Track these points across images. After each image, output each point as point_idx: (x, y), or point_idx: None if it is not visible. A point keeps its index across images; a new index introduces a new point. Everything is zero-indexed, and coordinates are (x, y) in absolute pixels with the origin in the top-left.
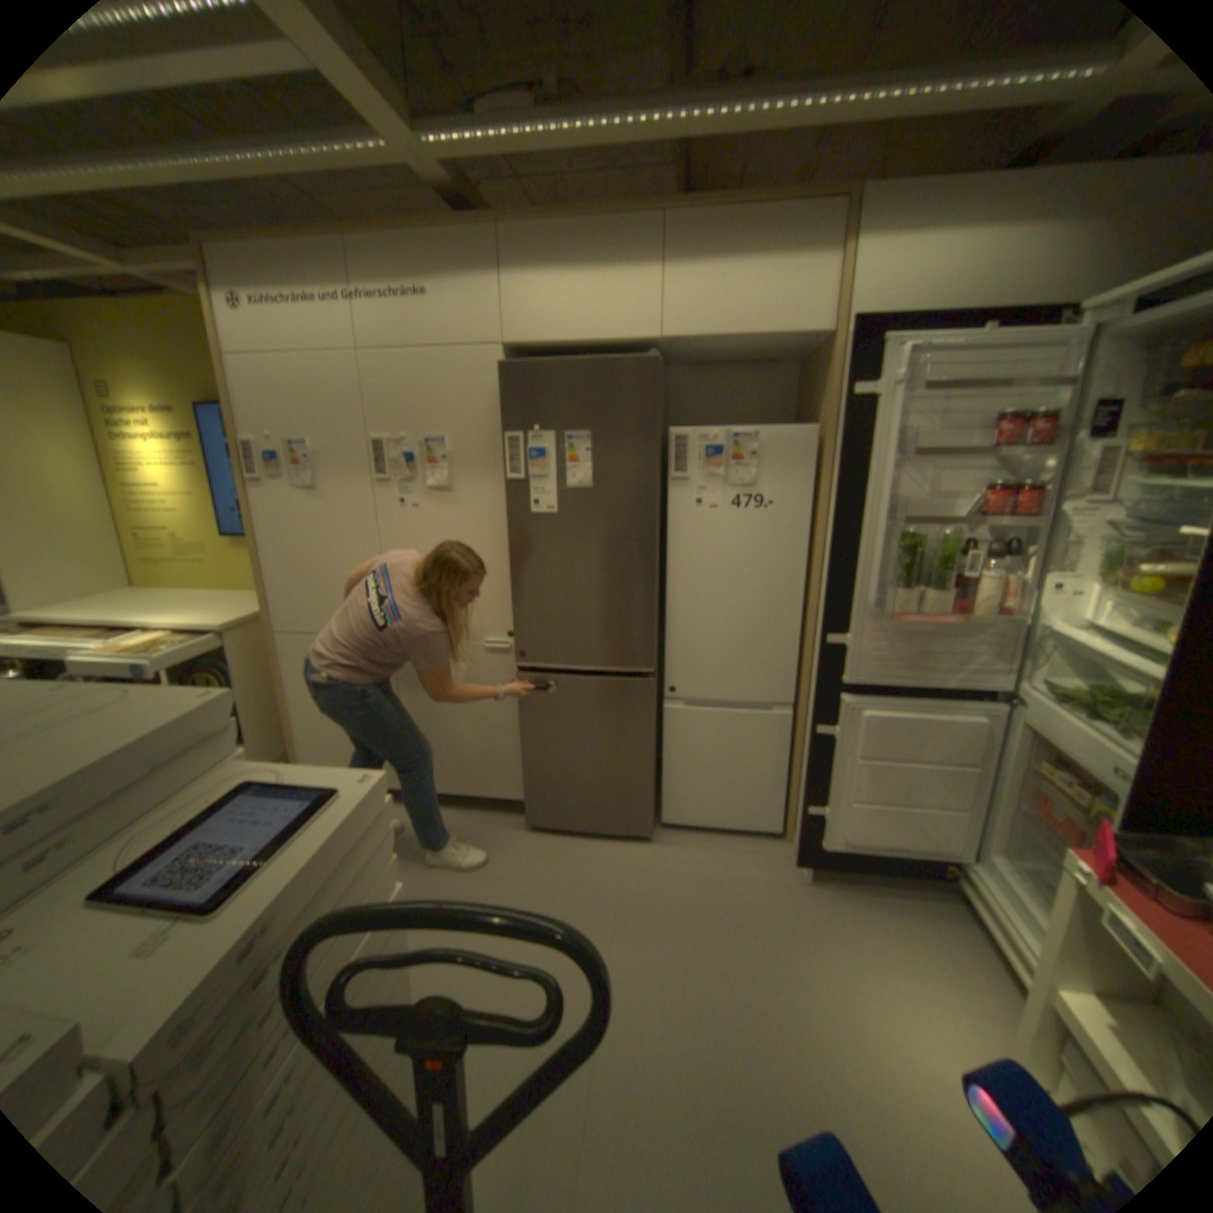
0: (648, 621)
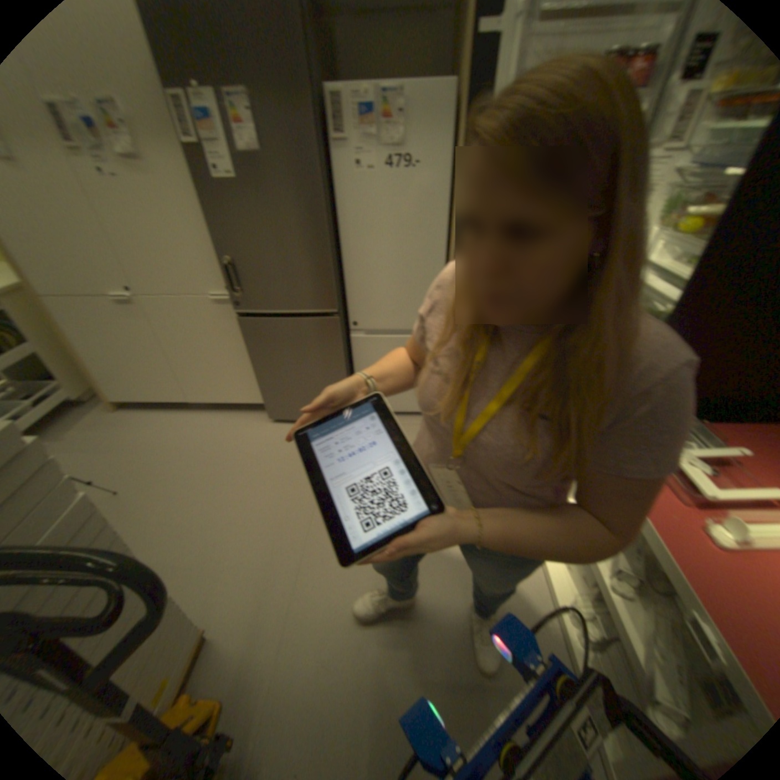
0: (328, 273)
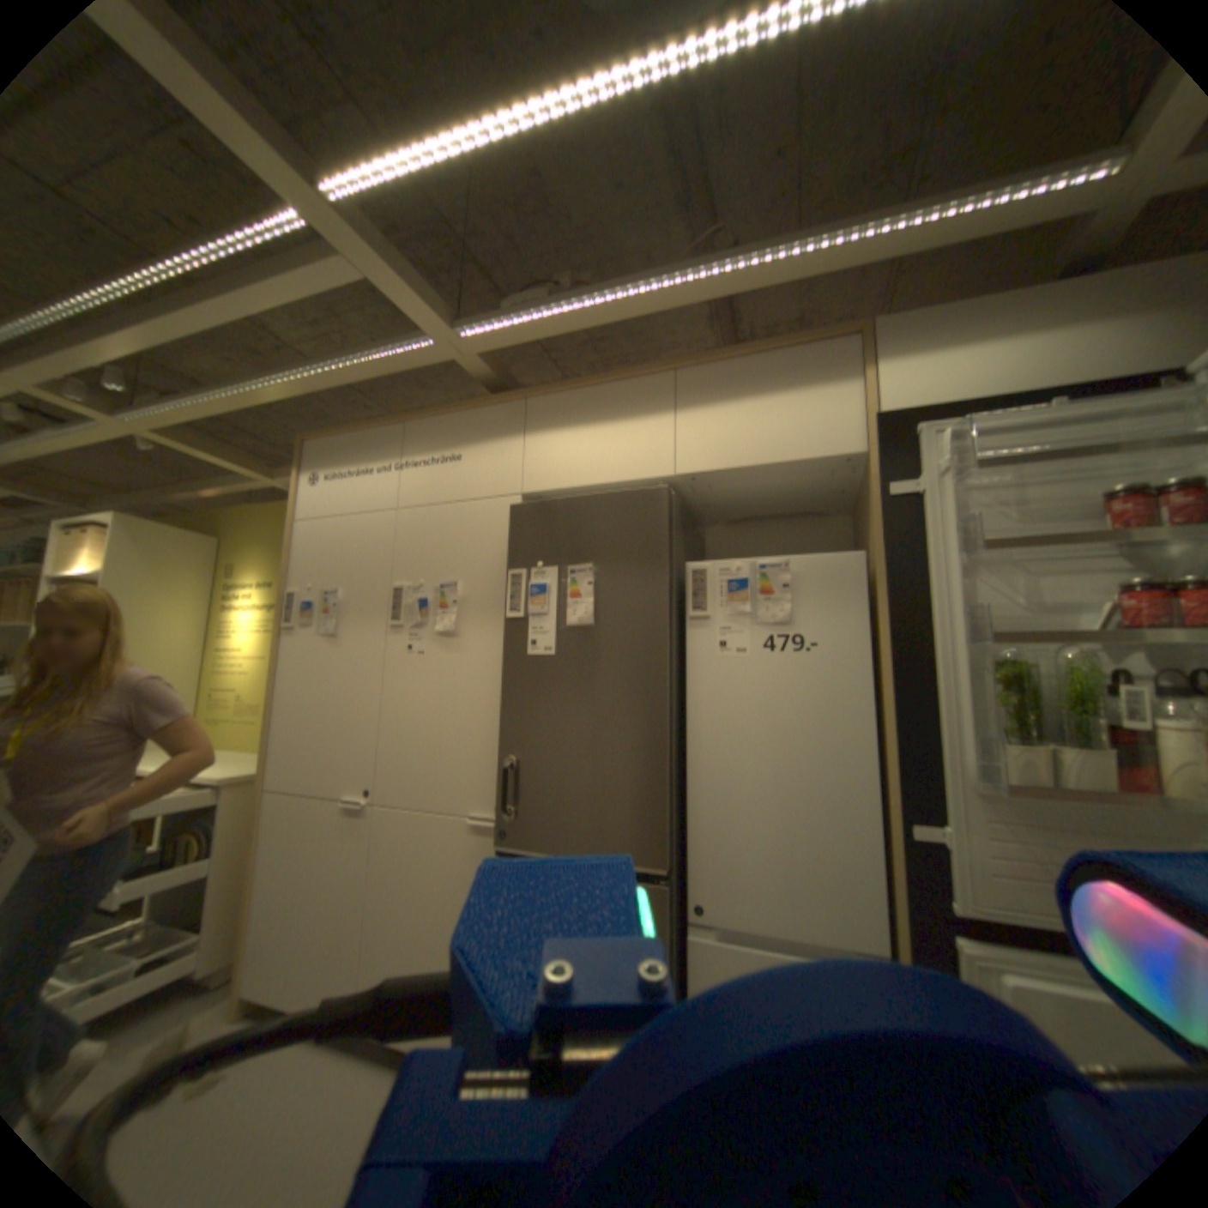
0: (657, 796)
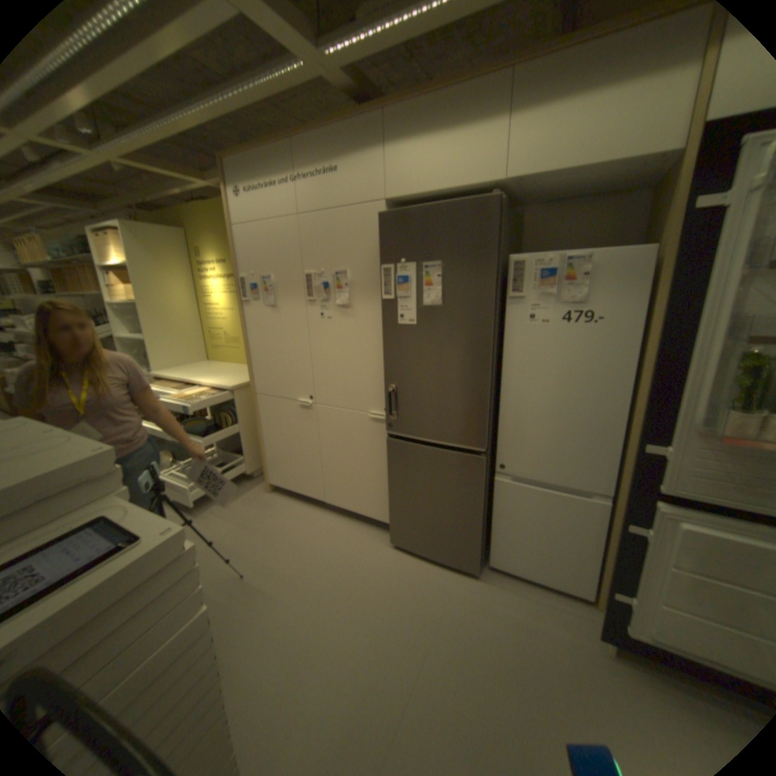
0: (482, 411)
